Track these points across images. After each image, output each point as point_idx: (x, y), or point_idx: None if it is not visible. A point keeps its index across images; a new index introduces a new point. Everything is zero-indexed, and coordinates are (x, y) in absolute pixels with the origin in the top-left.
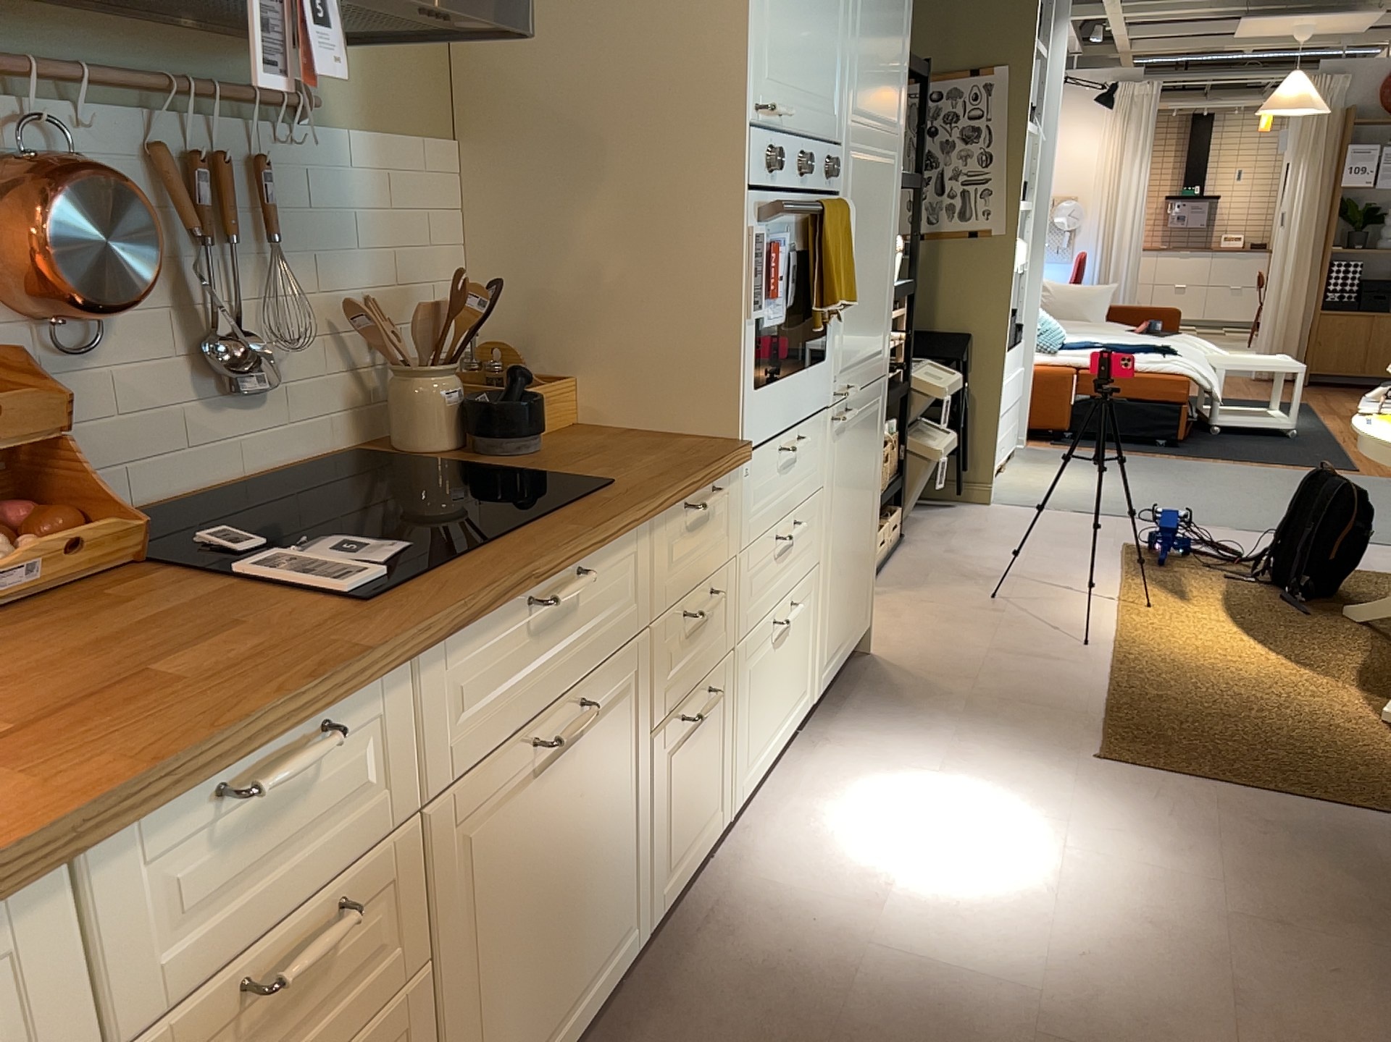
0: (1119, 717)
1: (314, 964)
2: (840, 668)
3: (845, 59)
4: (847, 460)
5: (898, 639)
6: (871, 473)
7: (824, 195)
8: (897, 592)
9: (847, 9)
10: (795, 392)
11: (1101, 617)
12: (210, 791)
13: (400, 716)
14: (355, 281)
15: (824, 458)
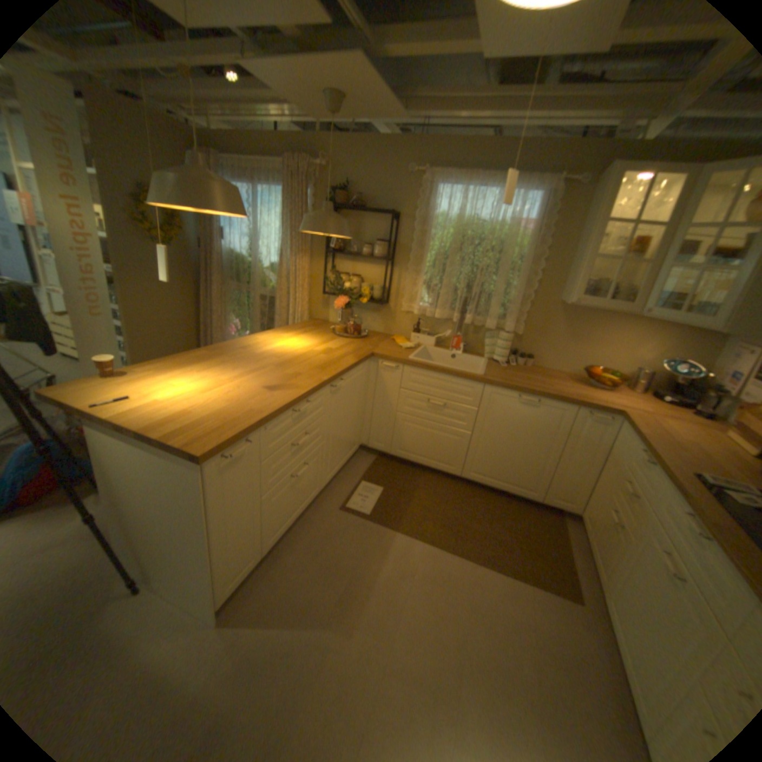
0: None
1: (634, 501)
2: None
3: None
4: None
5: None
6: None
7: None
8: None
9: None
10: None
11: None
12: (646, 450)
13: (663, 487)
14: None
15: None
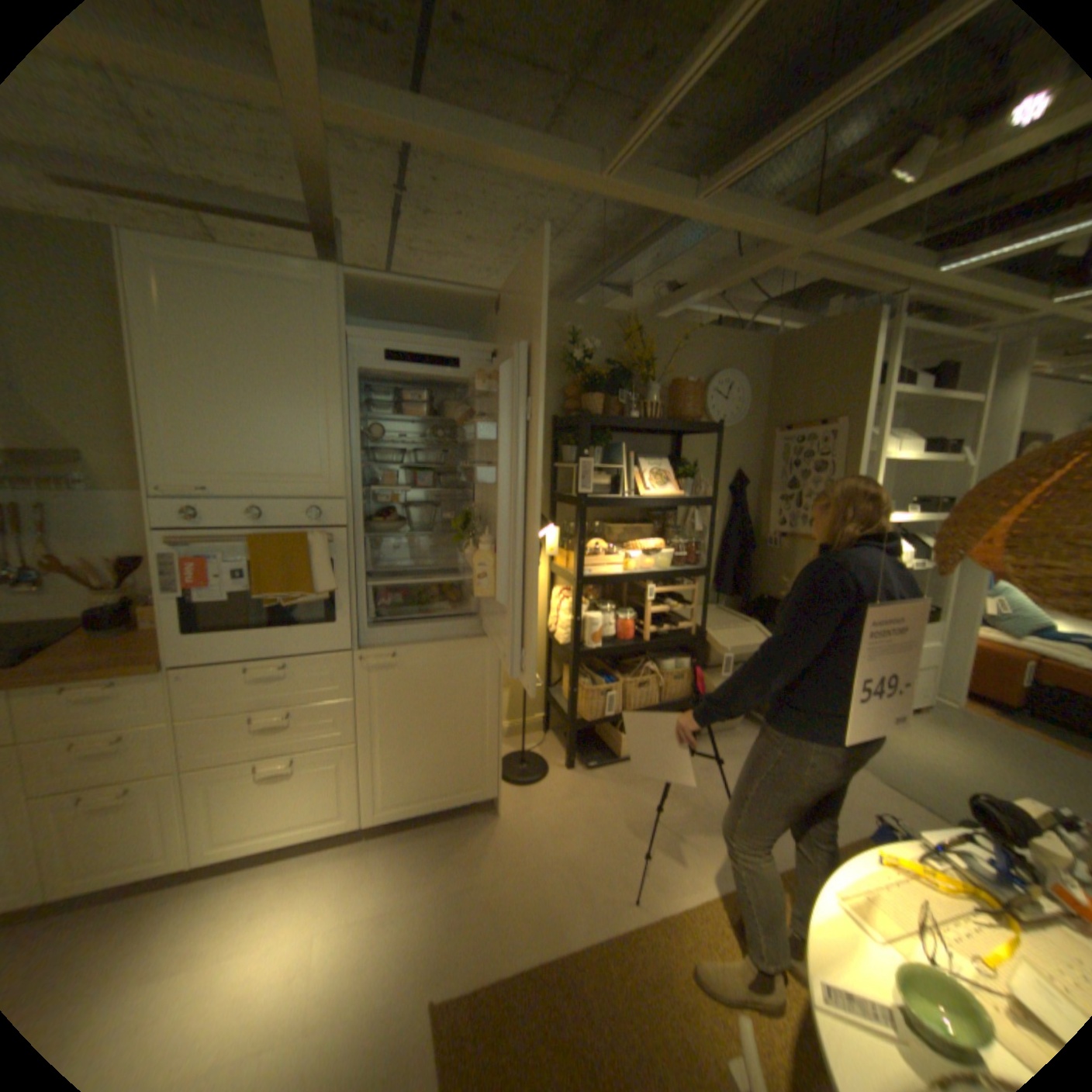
0: (515, 990)
1: None
2: (420, 815)
3: (333, 449)
4: (399, 686)
5: (531, 817)
6: (466, 698)
7: (292, 530)
8: (603, 783)
9: (331, 421)
10: (266, 640)
11: (702, 893)
12: None
13: None
14: (110, 550)
15: (343, 681)
